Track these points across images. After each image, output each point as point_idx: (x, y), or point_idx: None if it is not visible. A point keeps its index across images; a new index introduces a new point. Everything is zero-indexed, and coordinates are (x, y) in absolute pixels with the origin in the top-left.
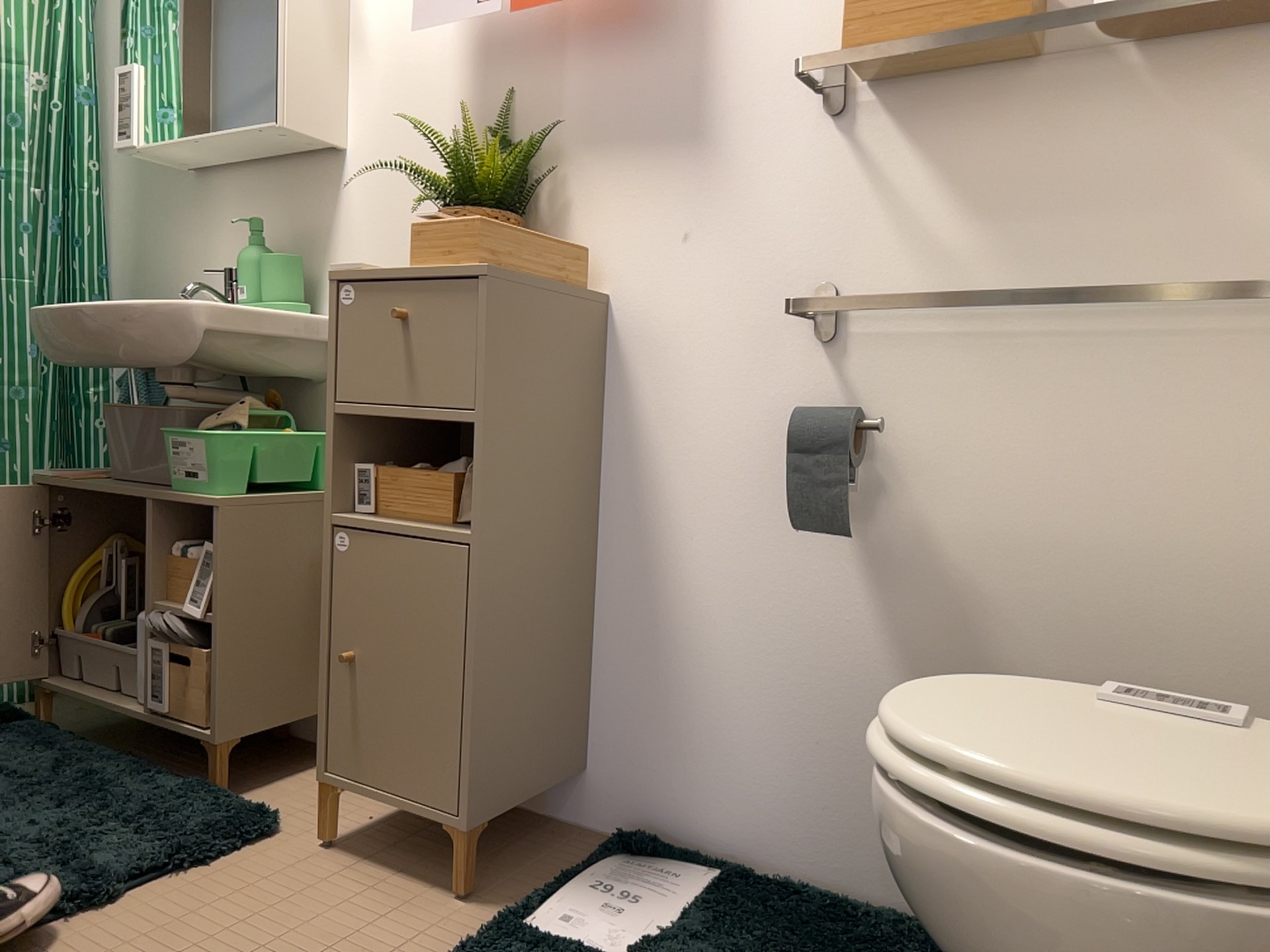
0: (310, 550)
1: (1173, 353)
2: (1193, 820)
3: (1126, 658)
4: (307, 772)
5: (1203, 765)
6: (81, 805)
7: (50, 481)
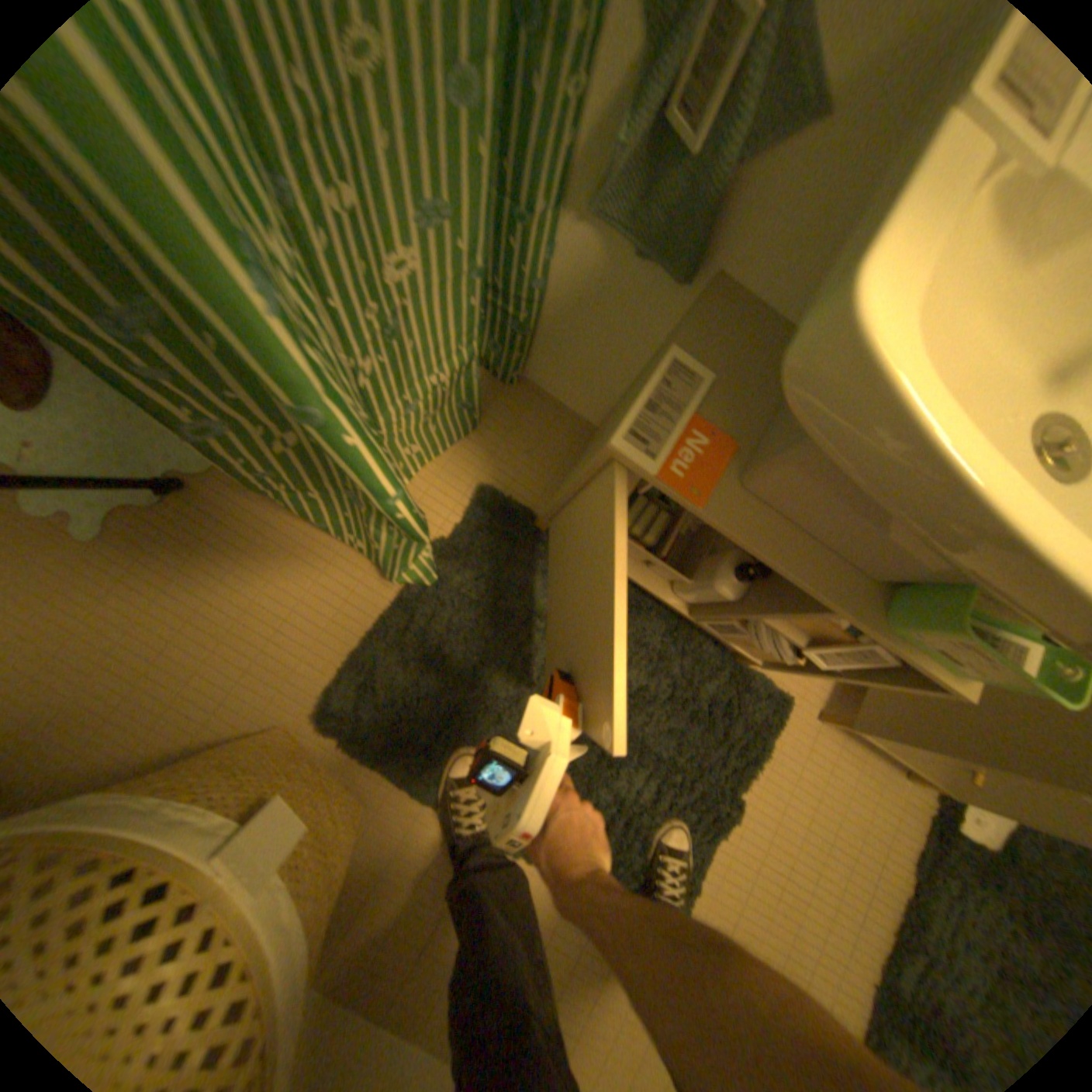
0: None
1: None
2: None
3: None
4: None
5: None
6: (674, 709)
7: (645, 474)
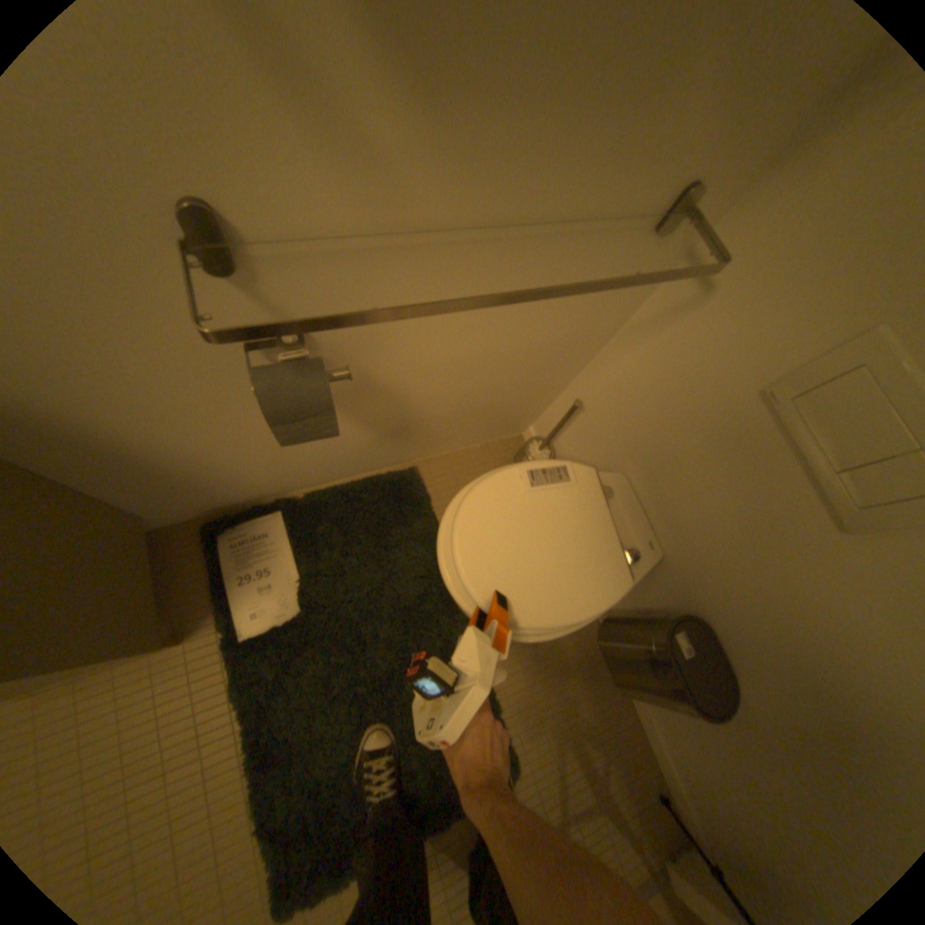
0: None
1: (562, 245)
2: (601, 605)
3: (477, 385)
4: None
5: (583, 549)
6: None
7: None
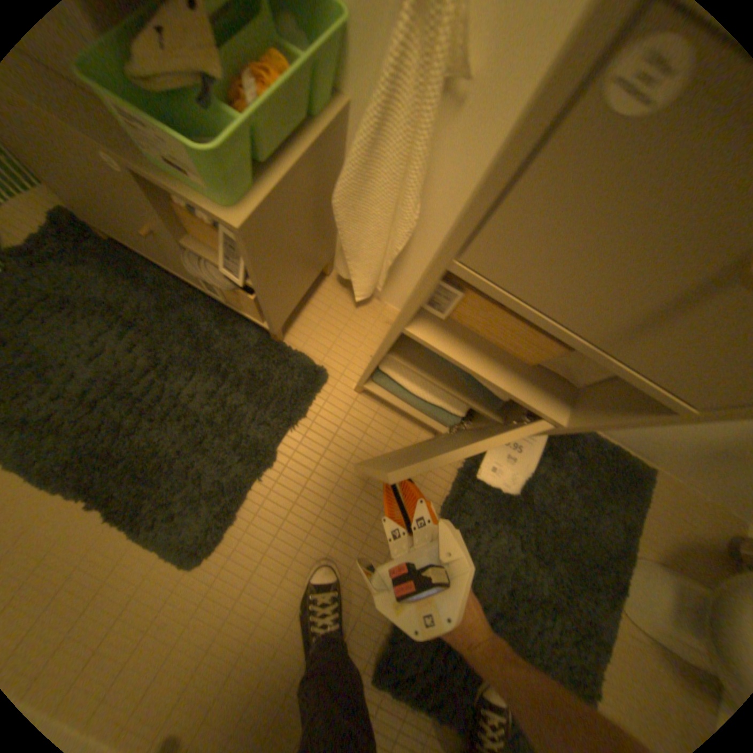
0: (316, 195)
1: None
2: None
3: None
4: (318, 298)
5: None
6: (211, 374)
7: None
